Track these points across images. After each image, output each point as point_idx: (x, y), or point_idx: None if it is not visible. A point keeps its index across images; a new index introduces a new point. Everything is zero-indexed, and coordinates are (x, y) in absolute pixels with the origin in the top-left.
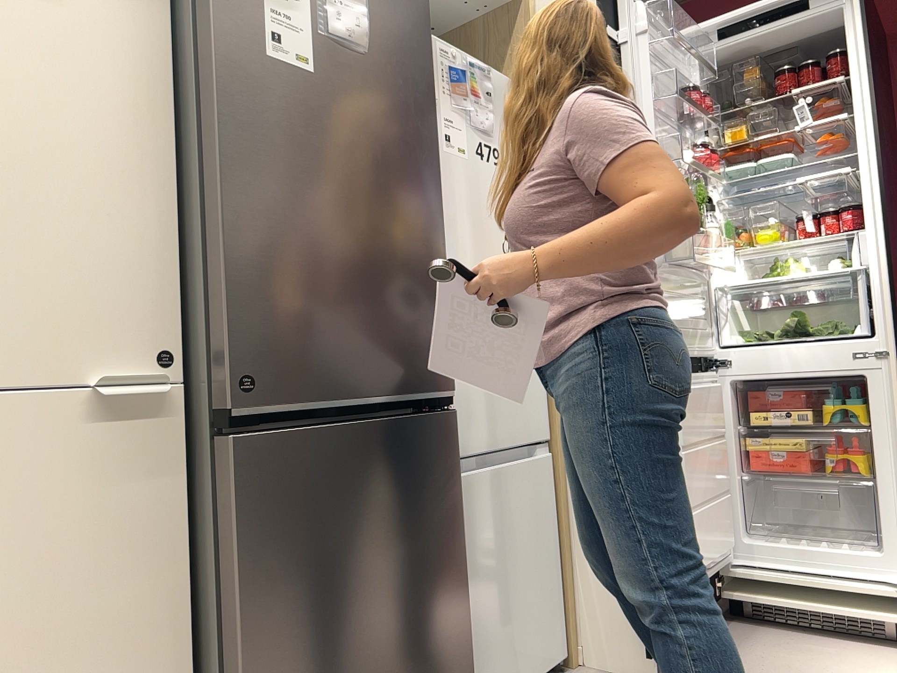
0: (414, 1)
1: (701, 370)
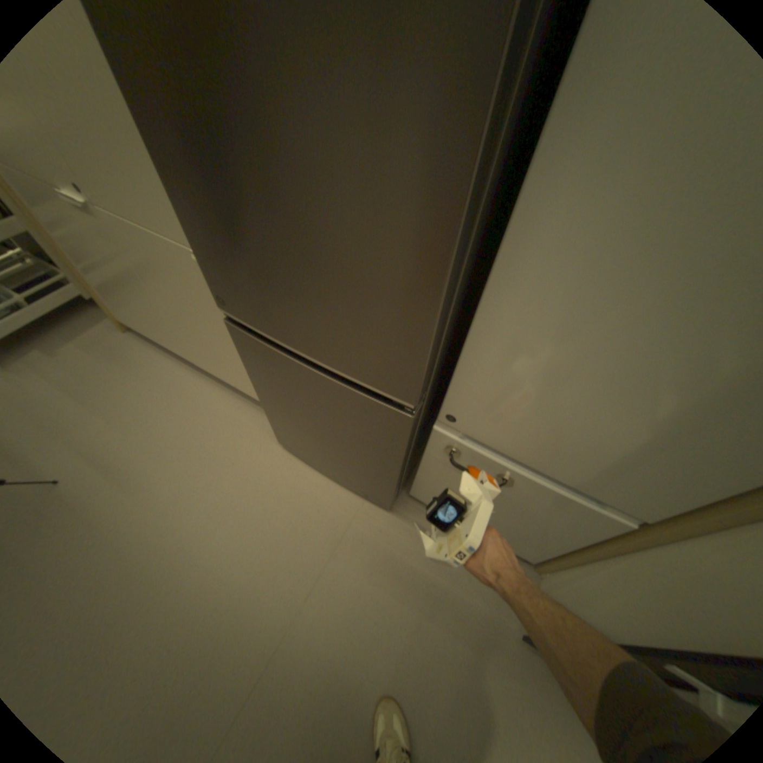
0: None
1: None
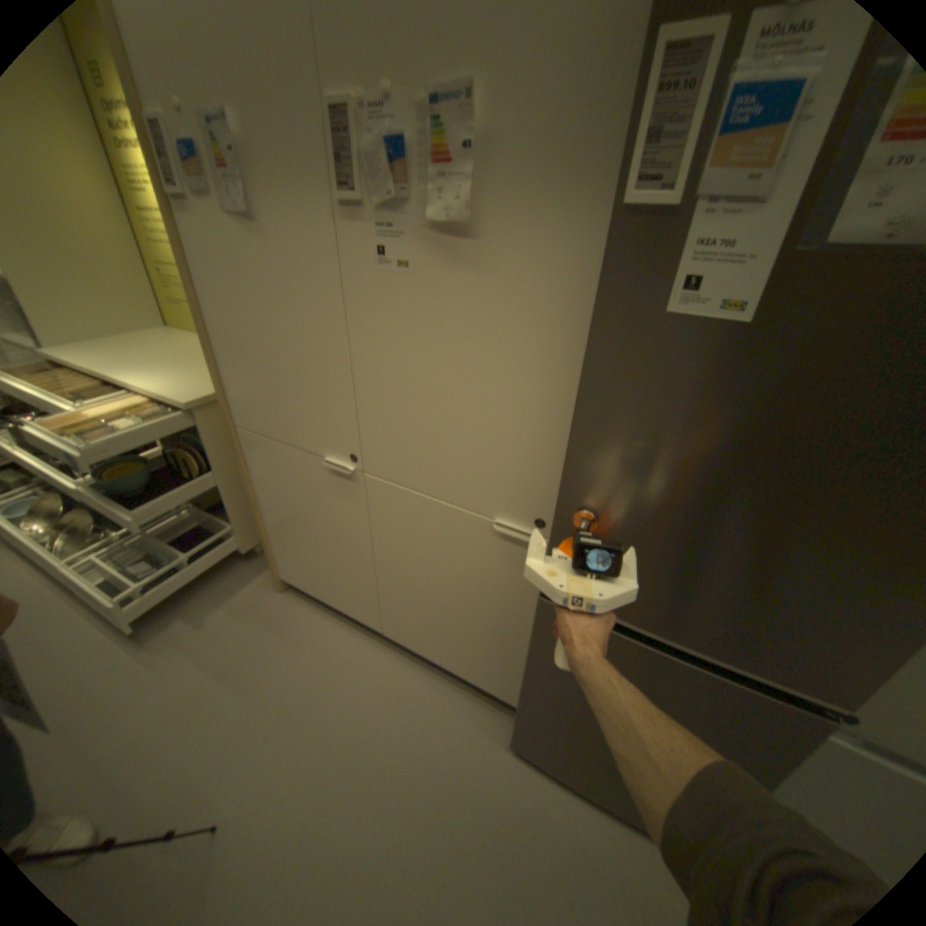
0: None
1: None
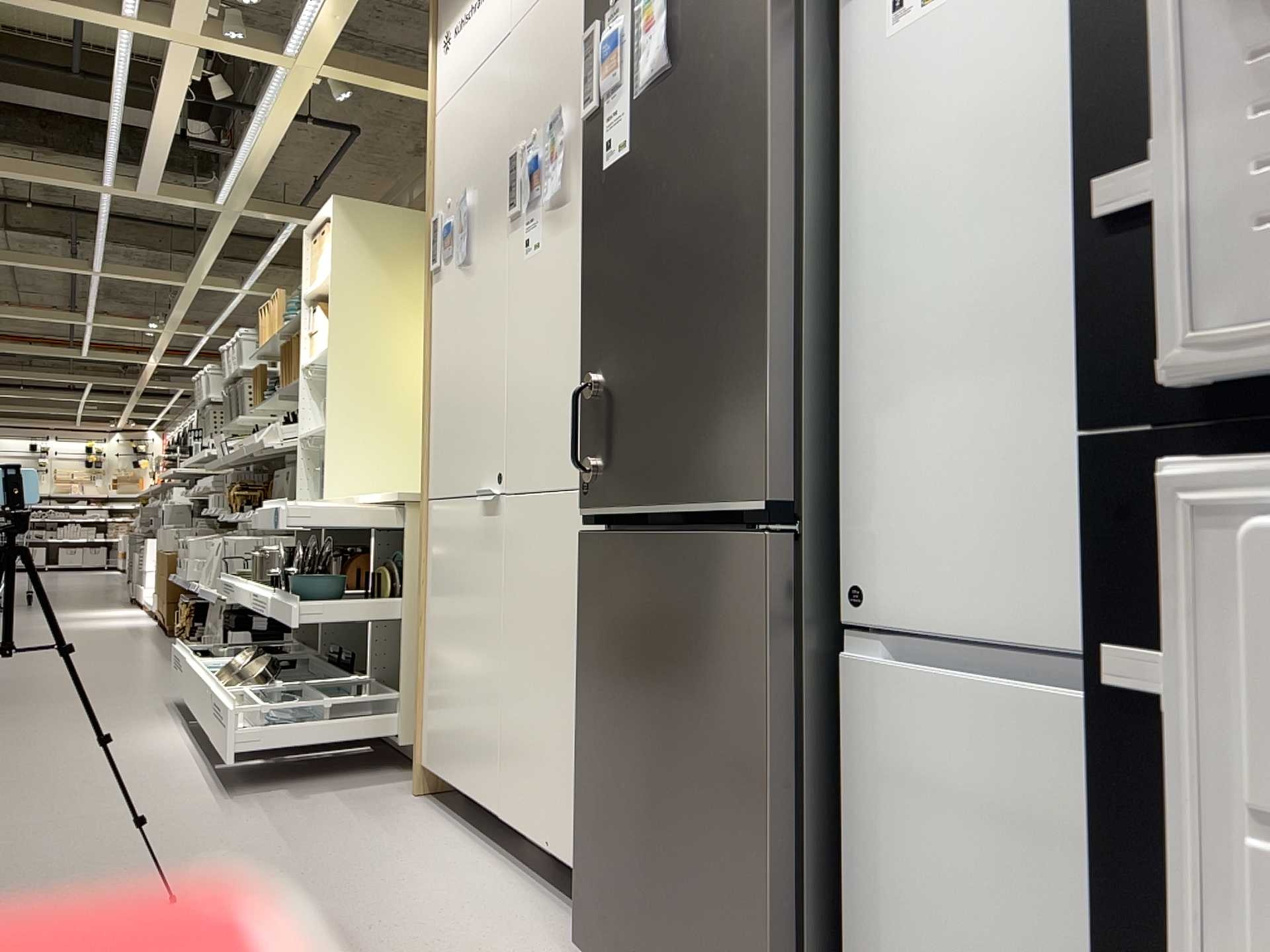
0: None
1: None
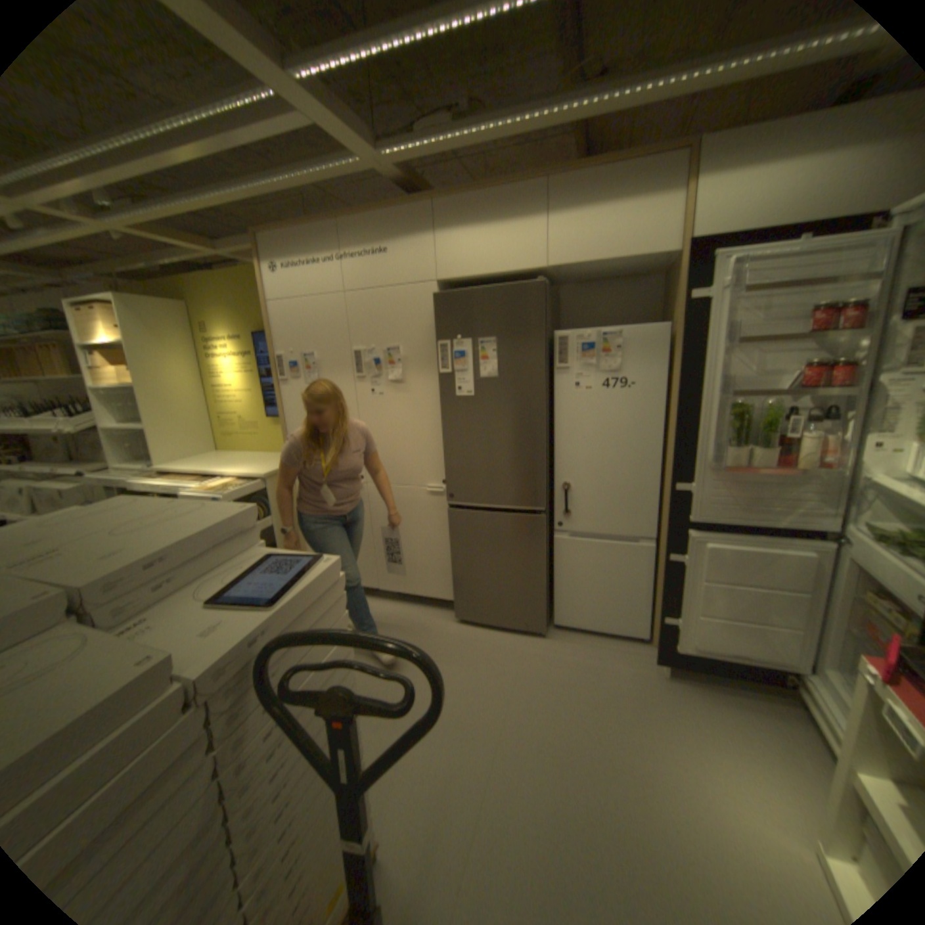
0: (532, 338)
1: (819, 538)
